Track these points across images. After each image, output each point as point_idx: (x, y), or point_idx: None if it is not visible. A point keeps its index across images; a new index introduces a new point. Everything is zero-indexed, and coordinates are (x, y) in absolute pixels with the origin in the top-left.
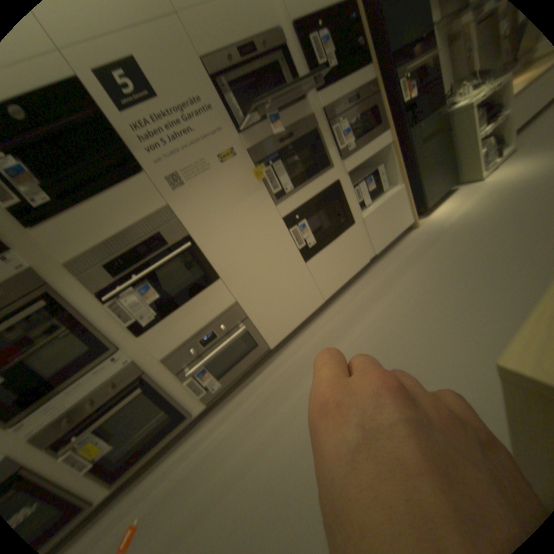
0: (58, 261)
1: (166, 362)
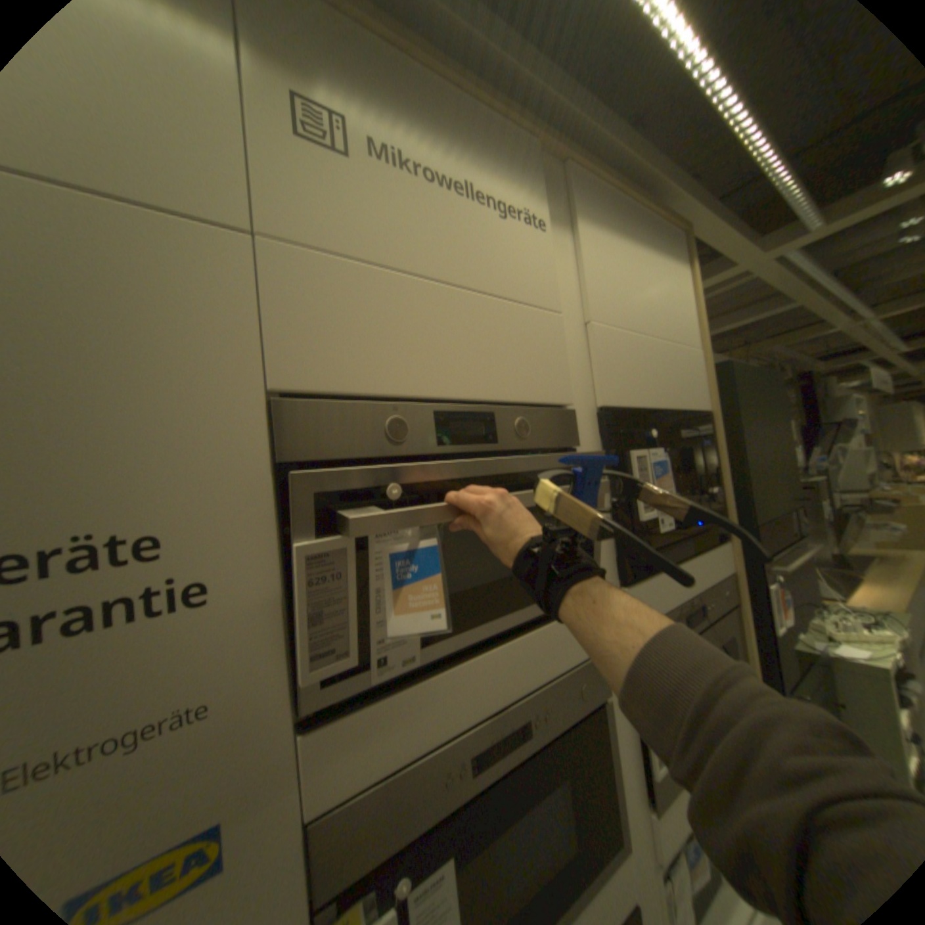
0: None
1: None
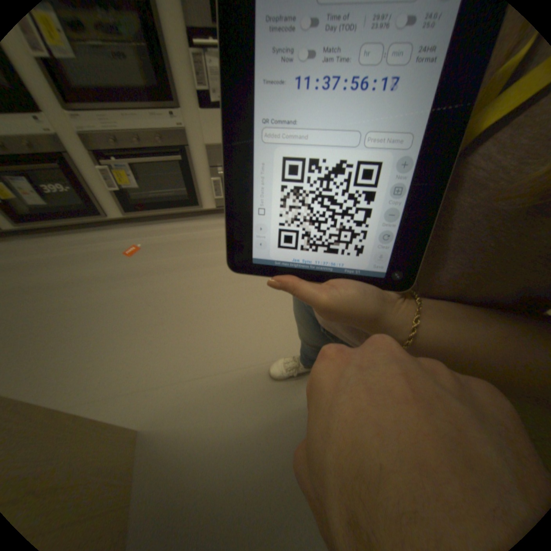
0: None
1: (207, 150)
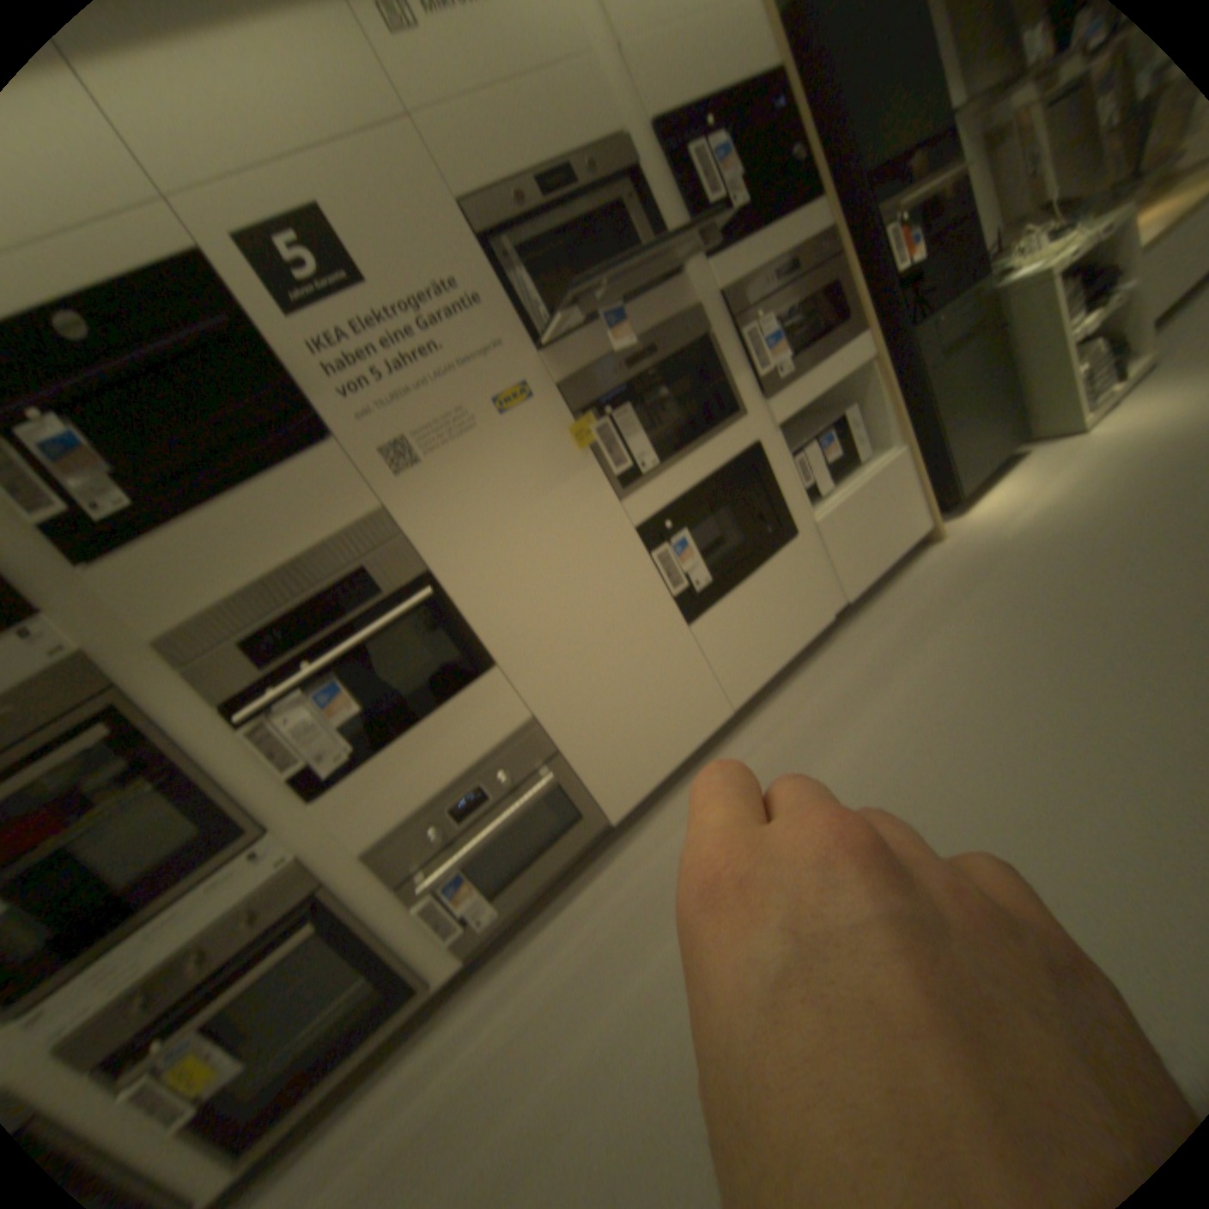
0: (142, 636)
1: (372, 860)
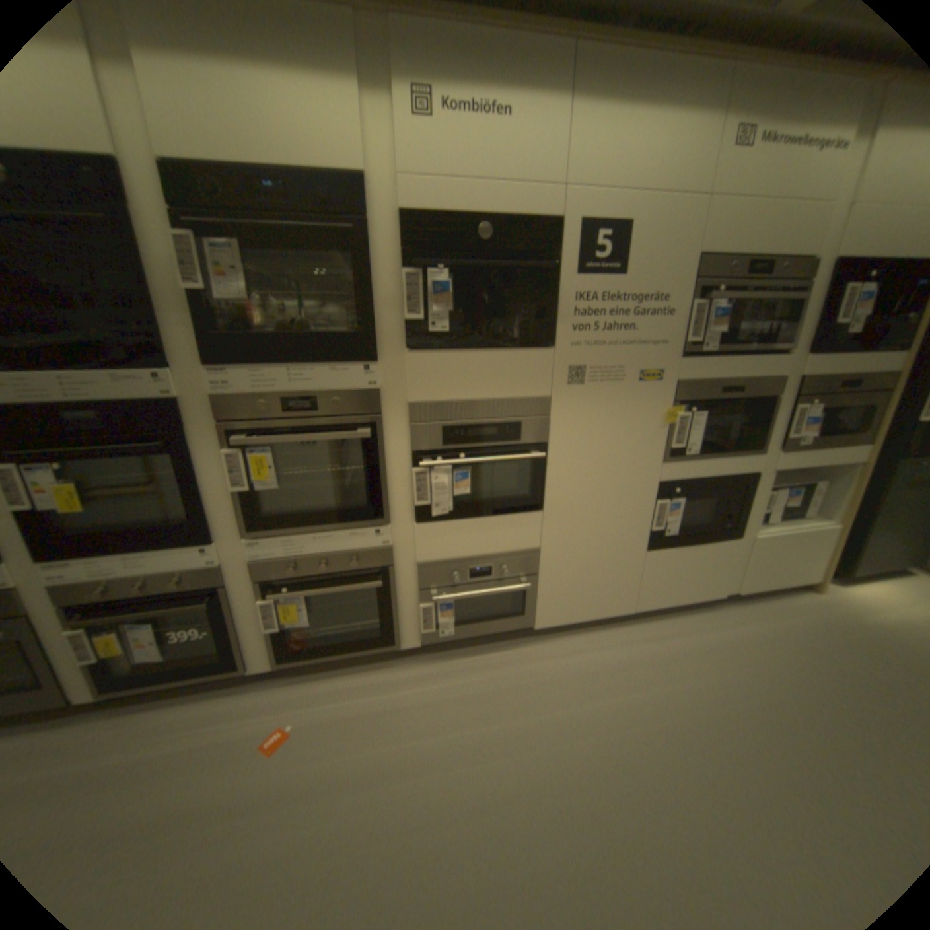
0: (404, 397)
1: (419, 571)
